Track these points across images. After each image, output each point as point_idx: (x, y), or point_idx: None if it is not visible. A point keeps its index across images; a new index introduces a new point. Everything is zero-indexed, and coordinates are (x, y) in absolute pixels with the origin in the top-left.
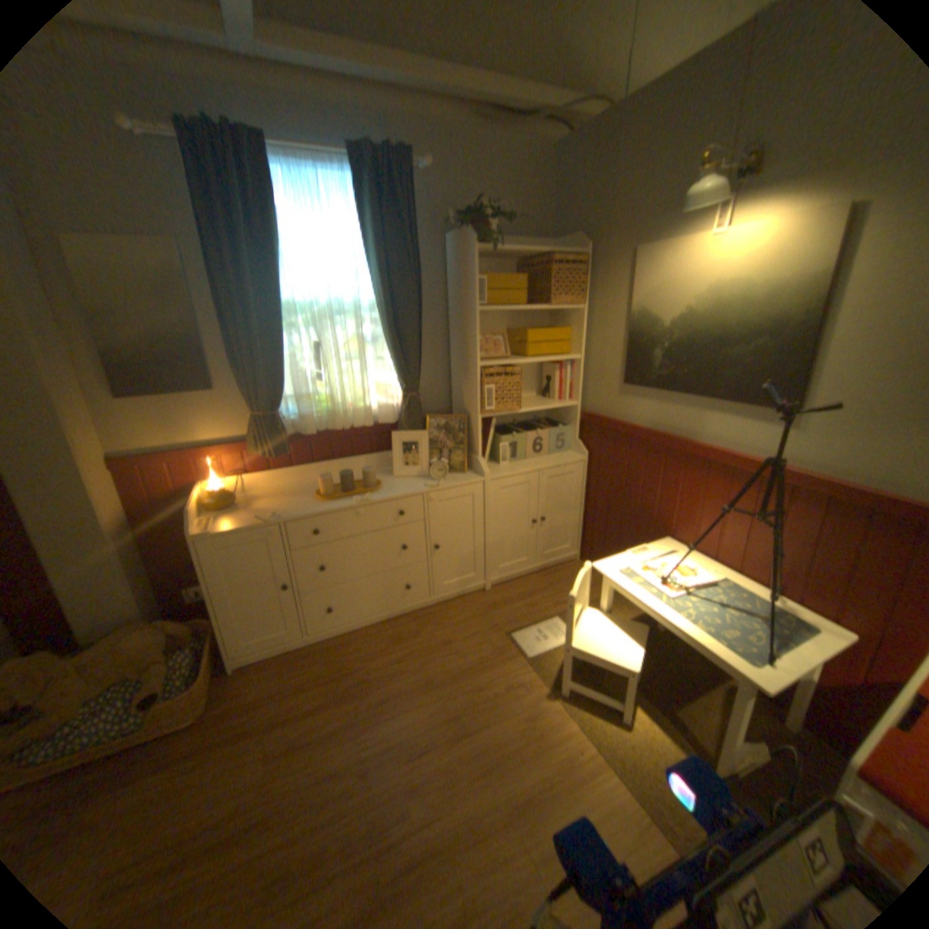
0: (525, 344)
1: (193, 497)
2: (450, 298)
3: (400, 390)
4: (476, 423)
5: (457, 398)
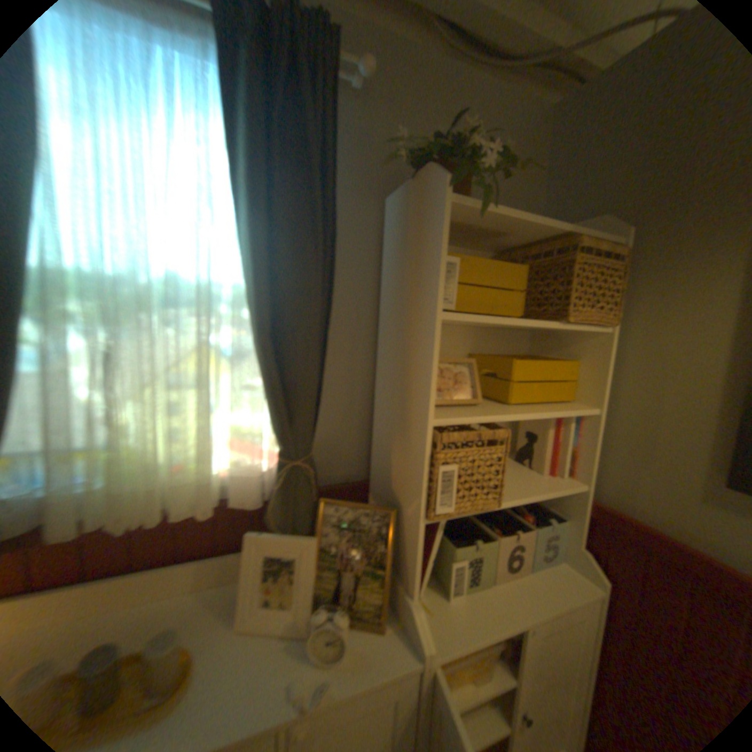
0: (510, 382)
1: None
2: (385, 296)
3: (278, 447)
4: (418, 533)
5: (382, 462)
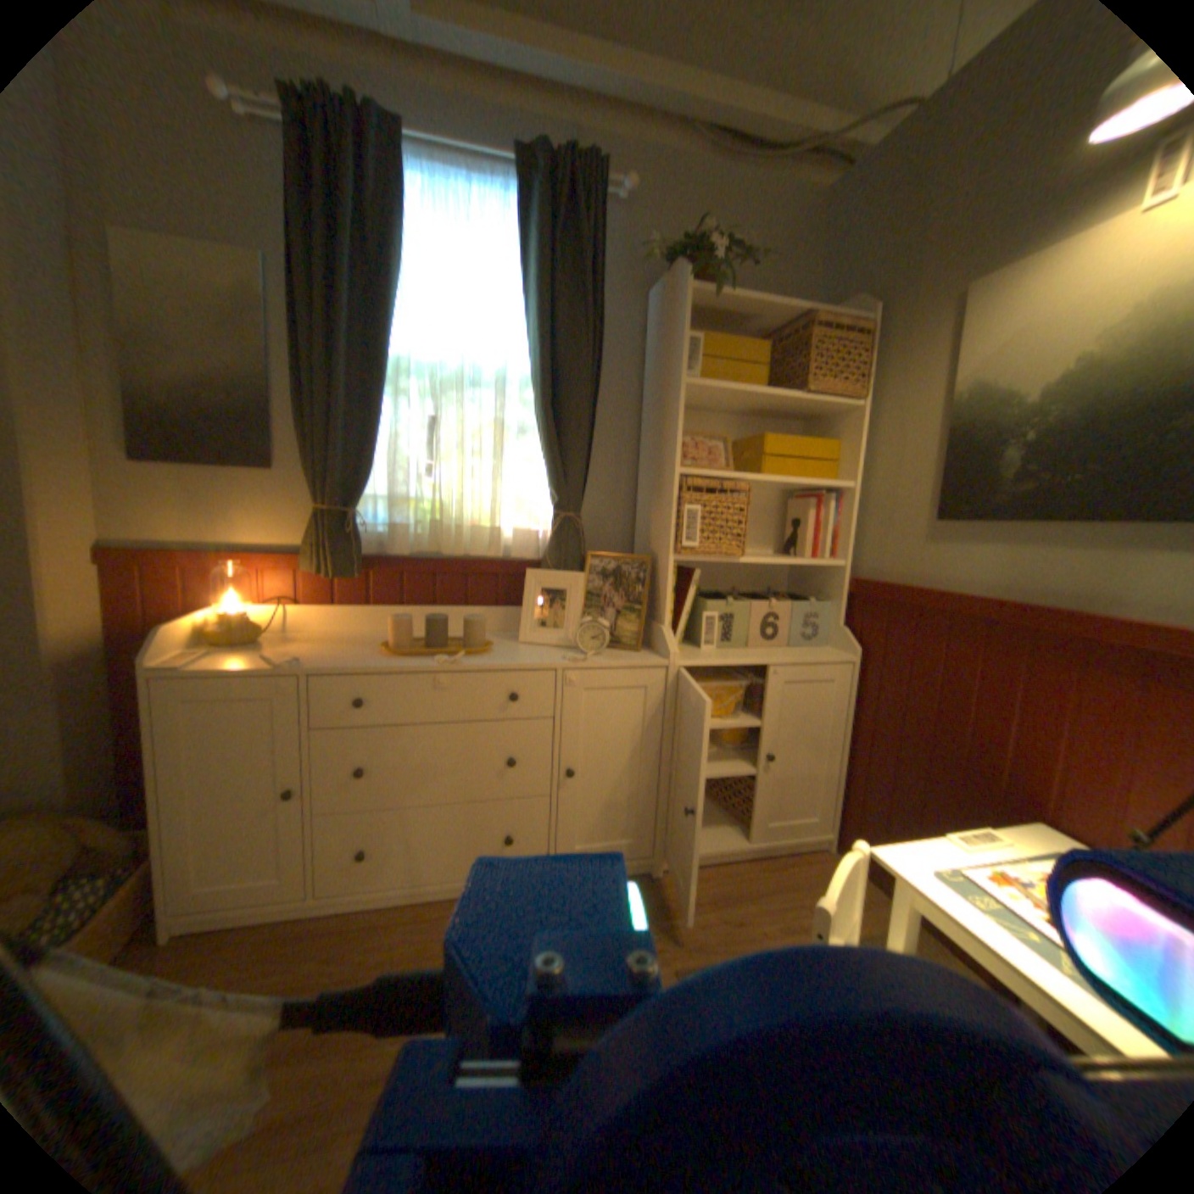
0: (761, 456)
1: (199, 619)
2: (647, 382)
3: (553, 508)
4: (667, 567)
5: (642, 534)
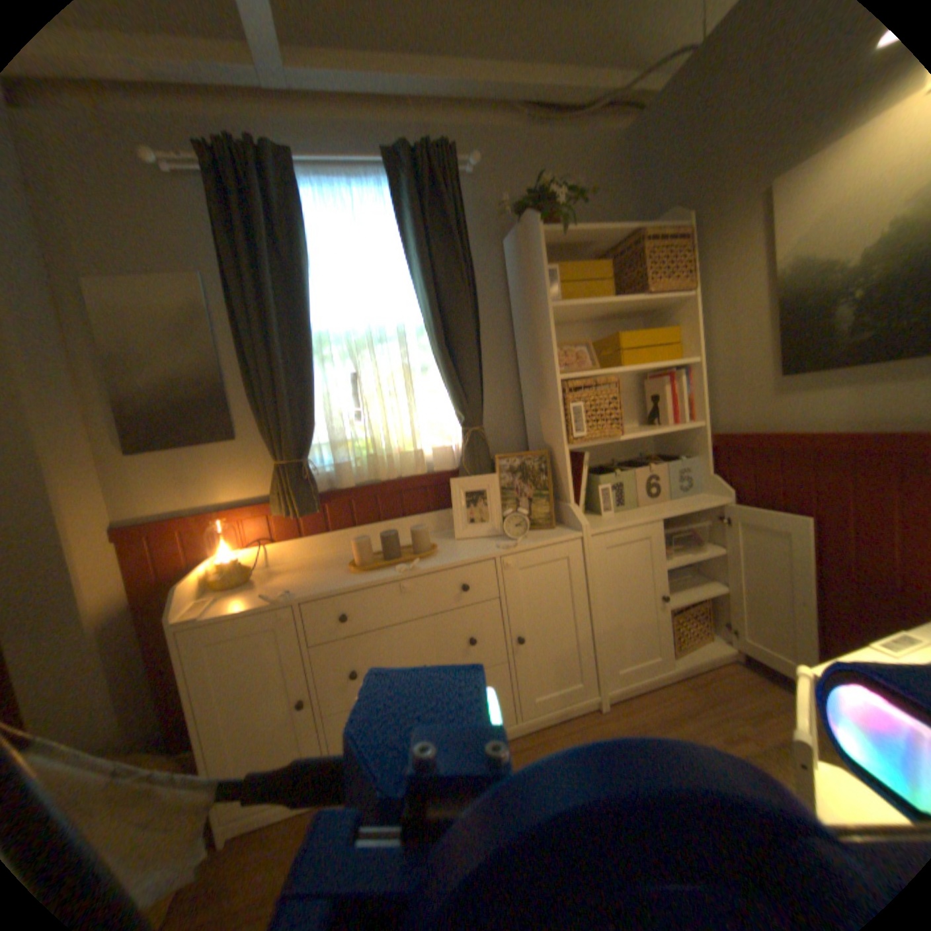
0: (619, 350)
1: (200, 570)
2: (514, 309)
3: (460, 424)
4: (564, 454)
5: (534, 430)
